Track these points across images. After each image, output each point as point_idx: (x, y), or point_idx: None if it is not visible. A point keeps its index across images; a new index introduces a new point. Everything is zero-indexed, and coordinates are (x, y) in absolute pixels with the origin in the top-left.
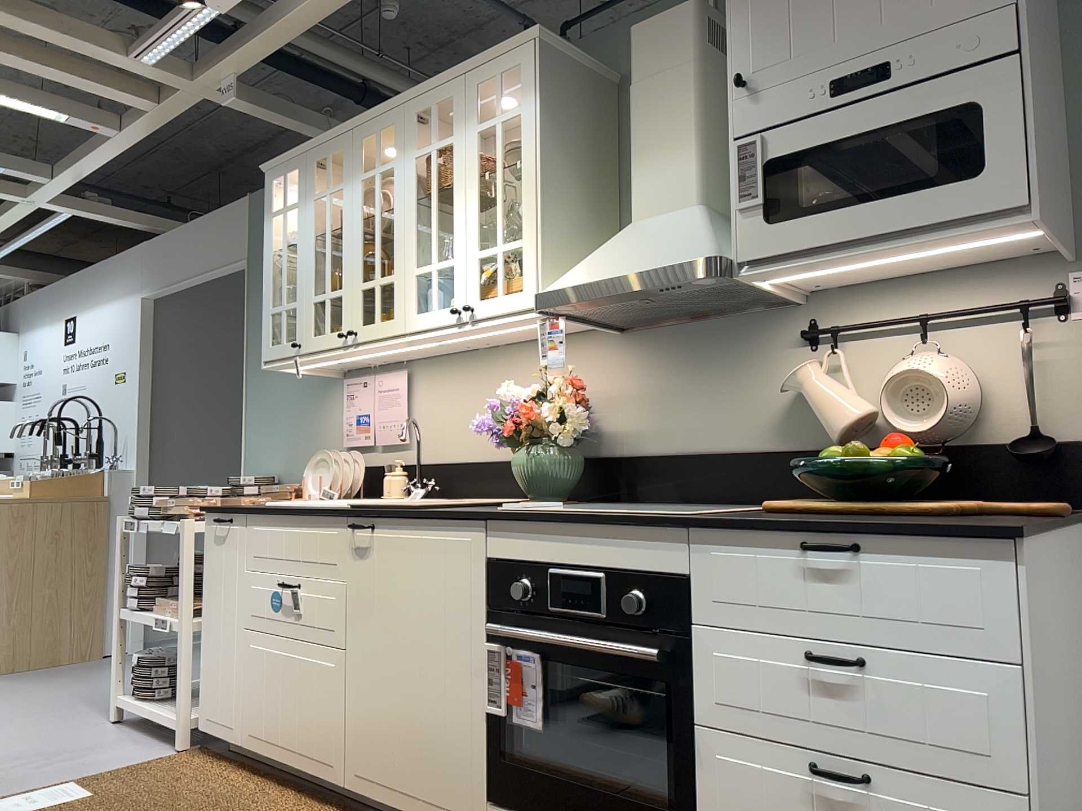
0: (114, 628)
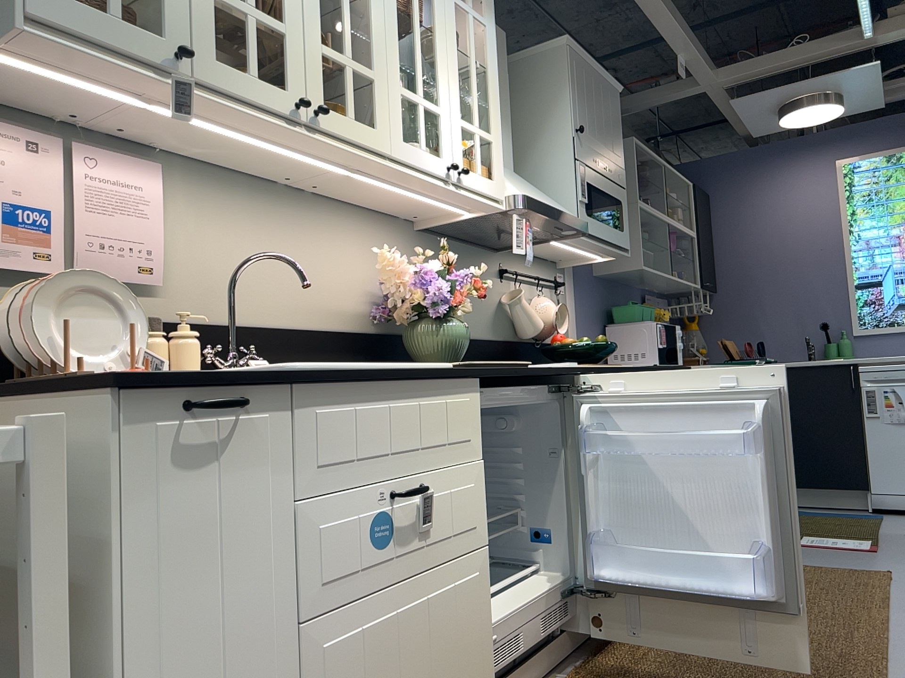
0: None
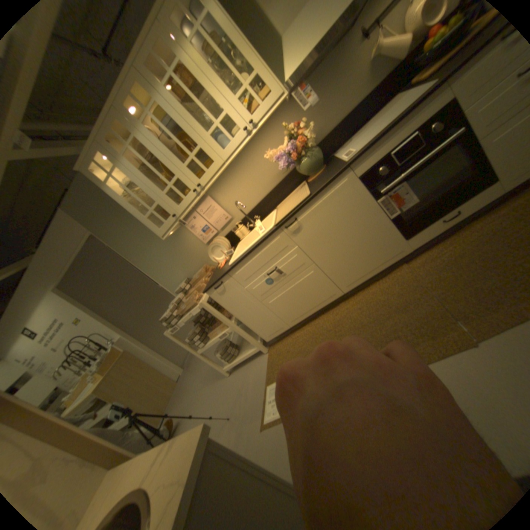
0: (201, 358)
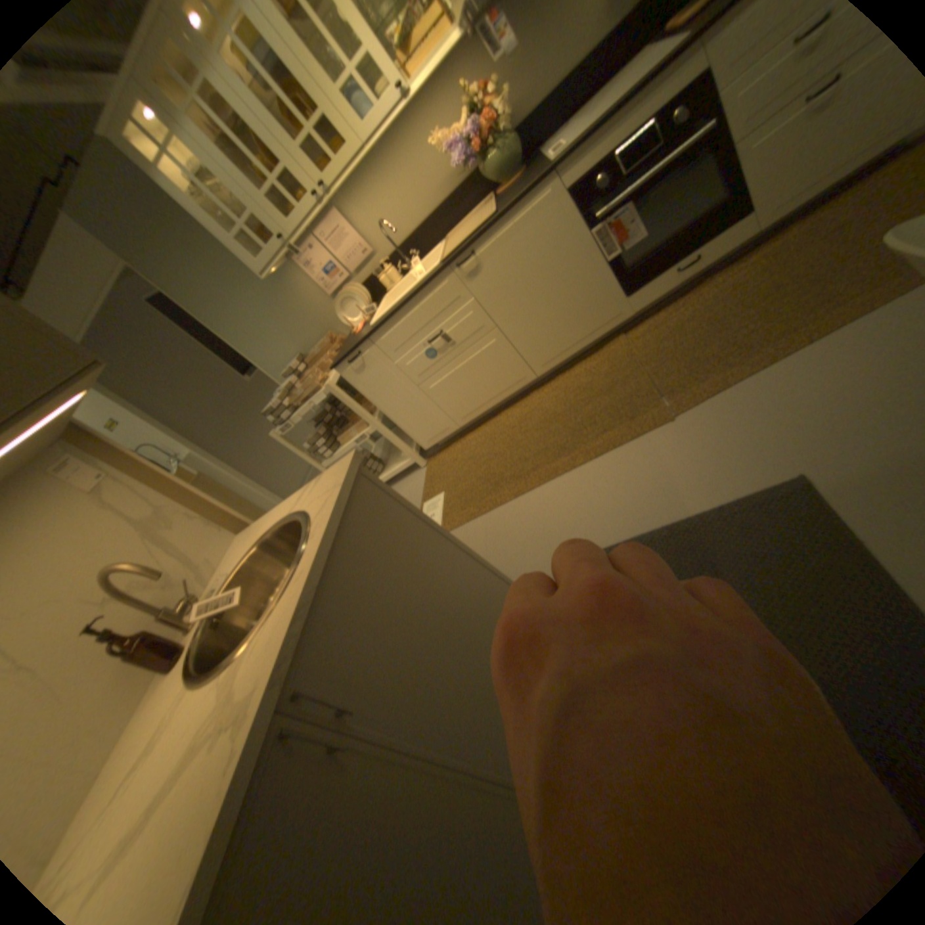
0: None
